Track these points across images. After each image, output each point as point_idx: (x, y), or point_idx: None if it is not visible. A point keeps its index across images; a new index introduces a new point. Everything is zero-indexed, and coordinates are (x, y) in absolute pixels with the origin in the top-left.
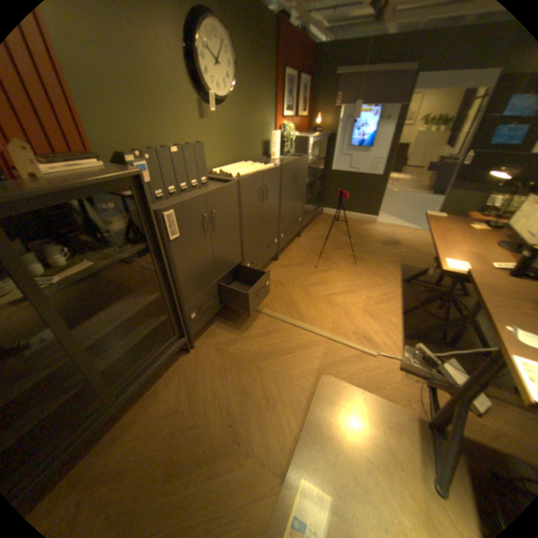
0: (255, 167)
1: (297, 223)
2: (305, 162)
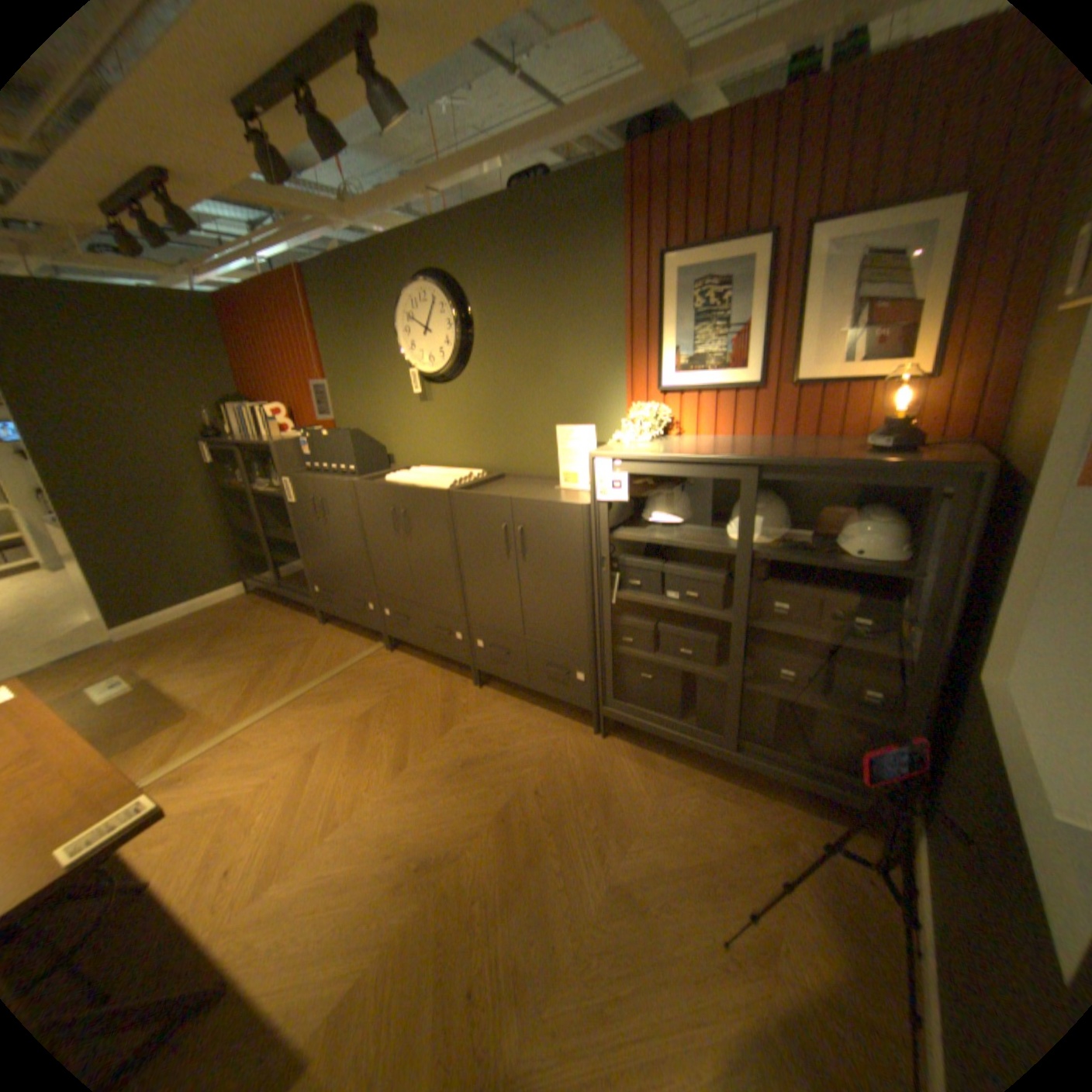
0: (428, 479)
1: (555, 671)
2: (565, 519)
